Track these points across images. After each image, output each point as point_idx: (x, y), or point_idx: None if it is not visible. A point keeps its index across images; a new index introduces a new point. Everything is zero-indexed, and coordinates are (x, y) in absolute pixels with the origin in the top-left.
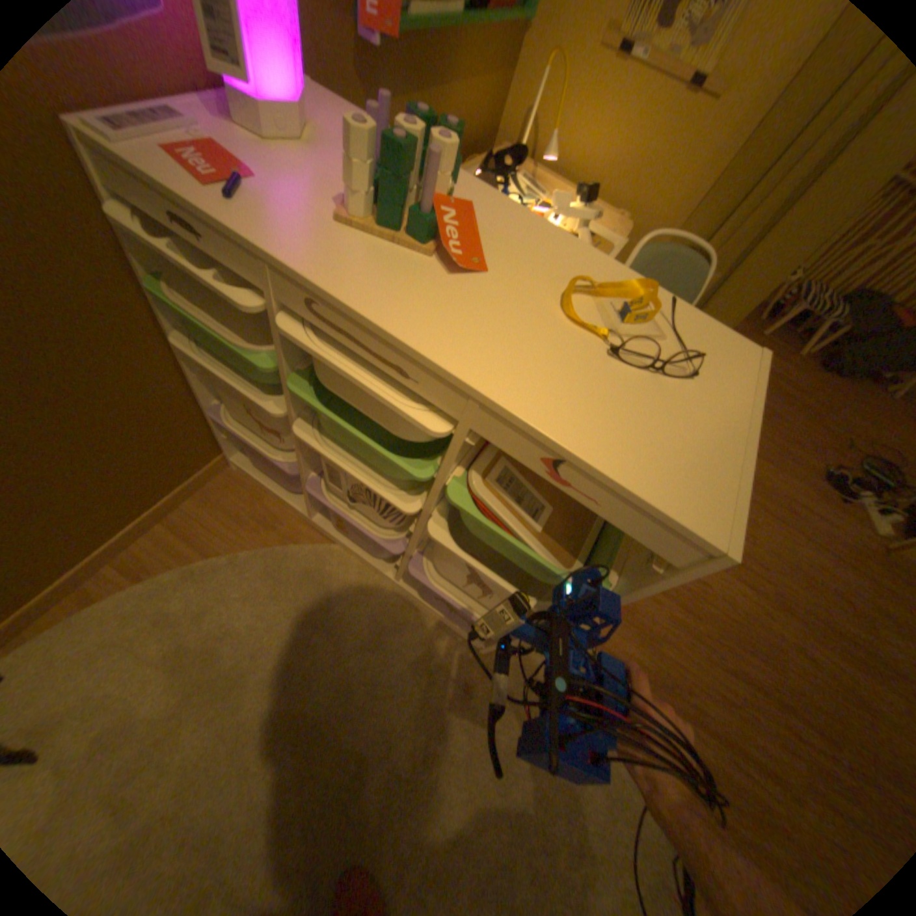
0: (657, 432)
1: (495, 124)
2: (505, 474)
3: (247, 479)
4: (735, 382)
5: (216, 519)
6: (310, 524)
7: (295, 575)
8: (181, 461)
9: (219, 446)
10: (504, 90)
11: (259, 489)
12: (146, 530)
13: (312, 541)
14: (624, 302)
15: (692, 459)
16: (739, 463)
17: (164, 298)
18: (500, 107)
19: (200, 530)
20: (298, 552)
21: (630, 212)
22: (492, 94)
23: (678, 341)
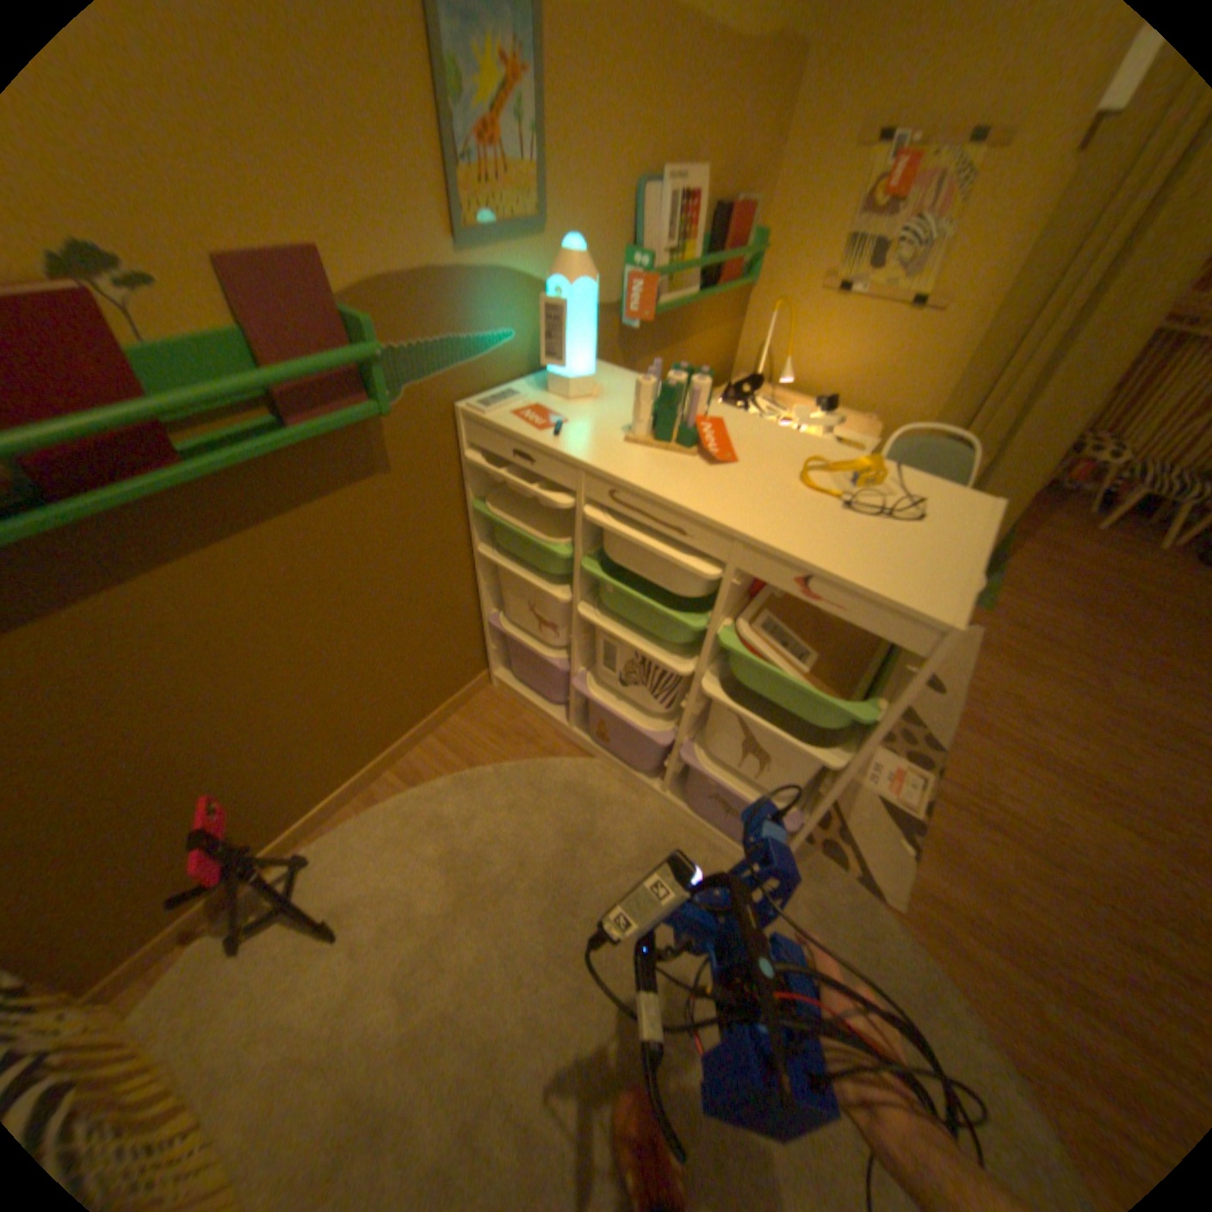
0: (885, 554)
1: (729, 361)
2: (768, 623)
3: (508, 695)
4: (962, 522)
5: (481, 731)
6: (569, 737)
7: (558, 786)
8: (457, 670)
9: (486, 660)
10: (736, 334)
11: (518, 704)
12: (421, 739)
13: (572, 755)
14: (853, 474)
15: (917, 570)
16: (963, 573)
17: (480, 518)
18: (733, 348)
19: (467, 741)
20: (559, 764)
21: (877, 415)
22: (724, 339)
23: (905, 497)
